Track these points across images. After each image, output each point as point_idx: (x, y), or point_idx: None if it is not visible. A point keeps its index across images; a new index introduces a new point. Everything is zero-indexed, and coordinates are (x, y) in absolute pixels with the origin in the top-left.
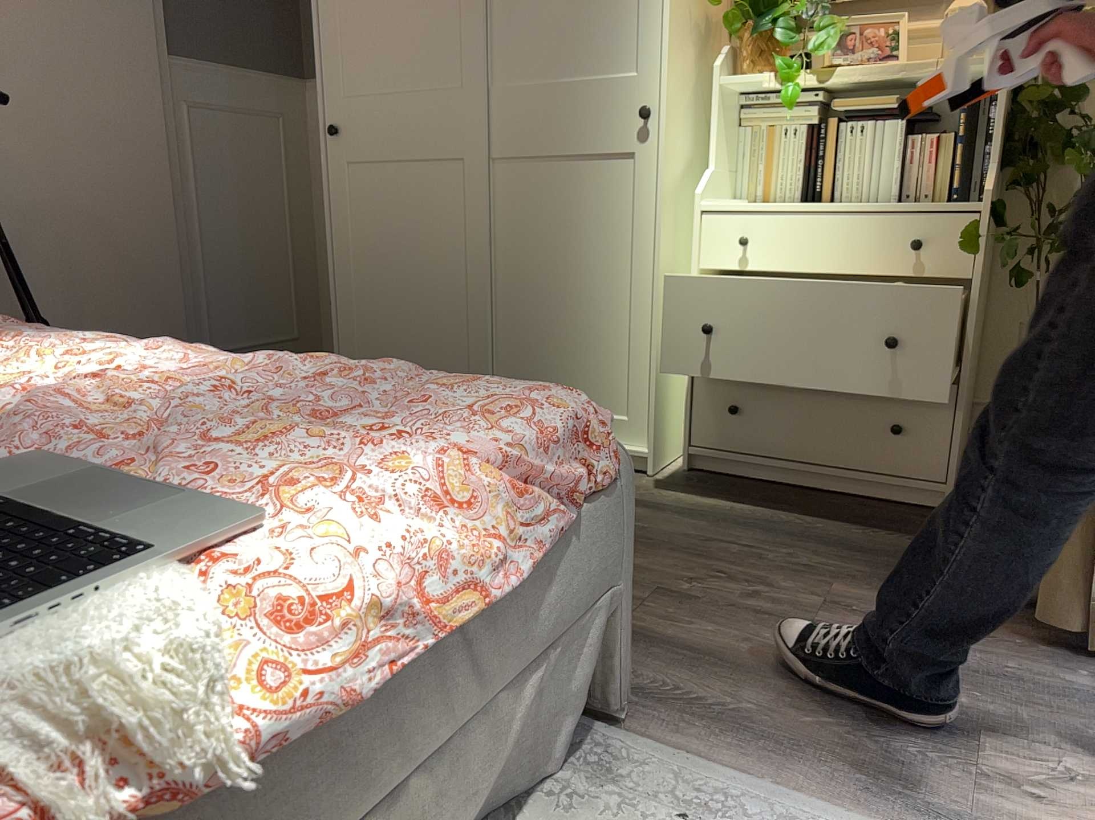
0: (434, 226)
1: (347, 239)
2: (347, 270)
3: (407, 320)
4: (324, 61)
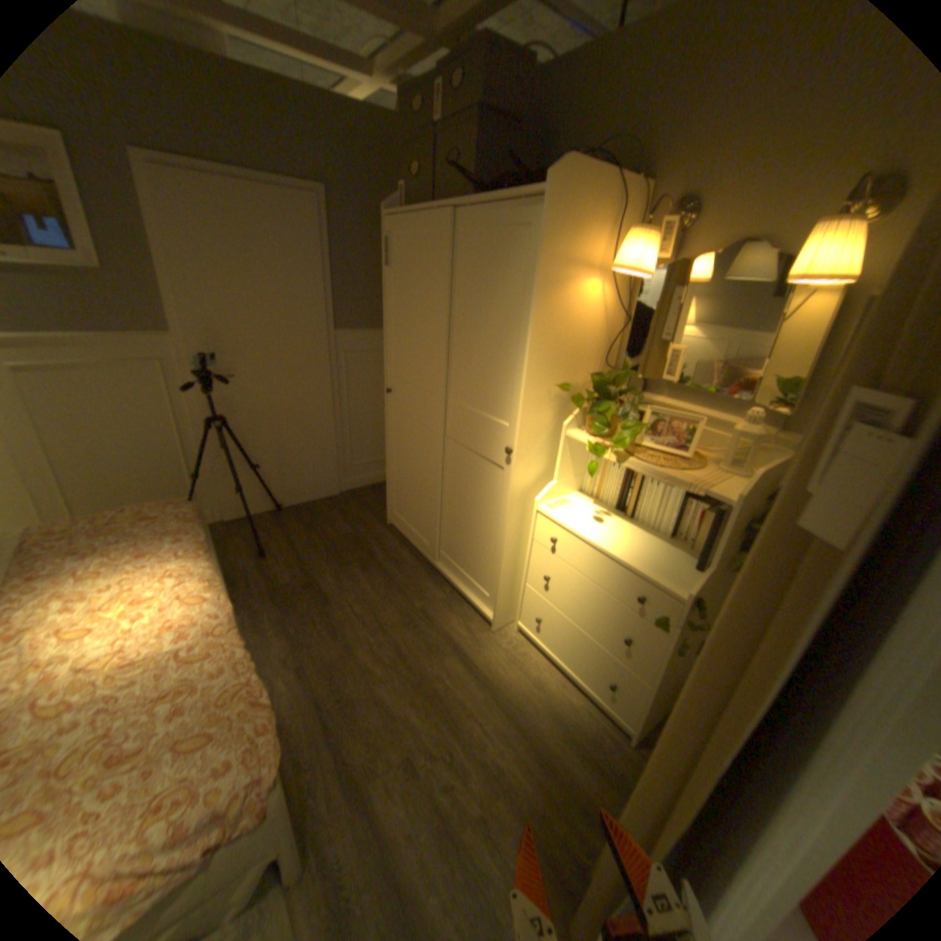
0: (422, 457)
1: (392, 444)
2: (392, 458)
3: (411, 494)
4: (387, 353)
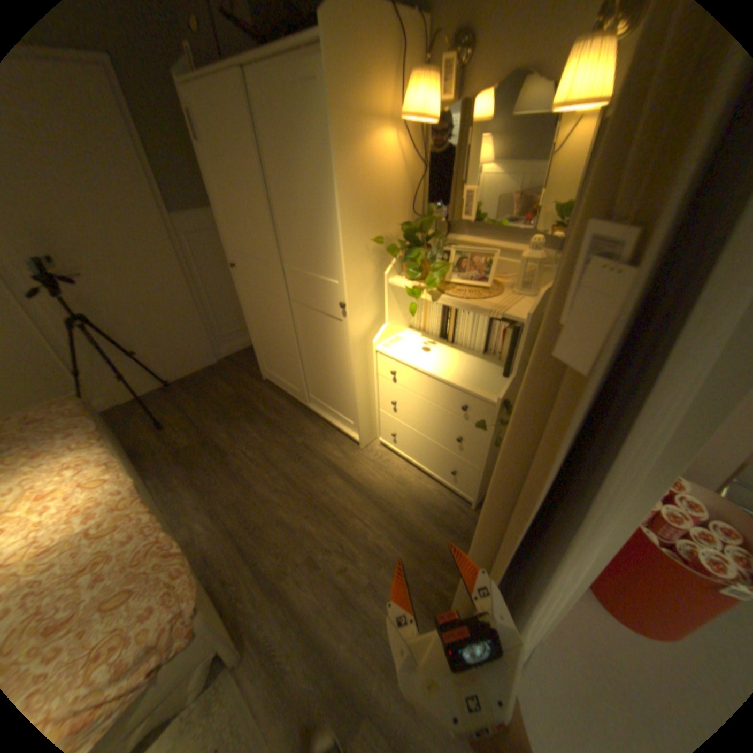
0: (277, 321)
1: (250, 313)
2: (253, 326)
3: (276, 353)
4: (223, 231)
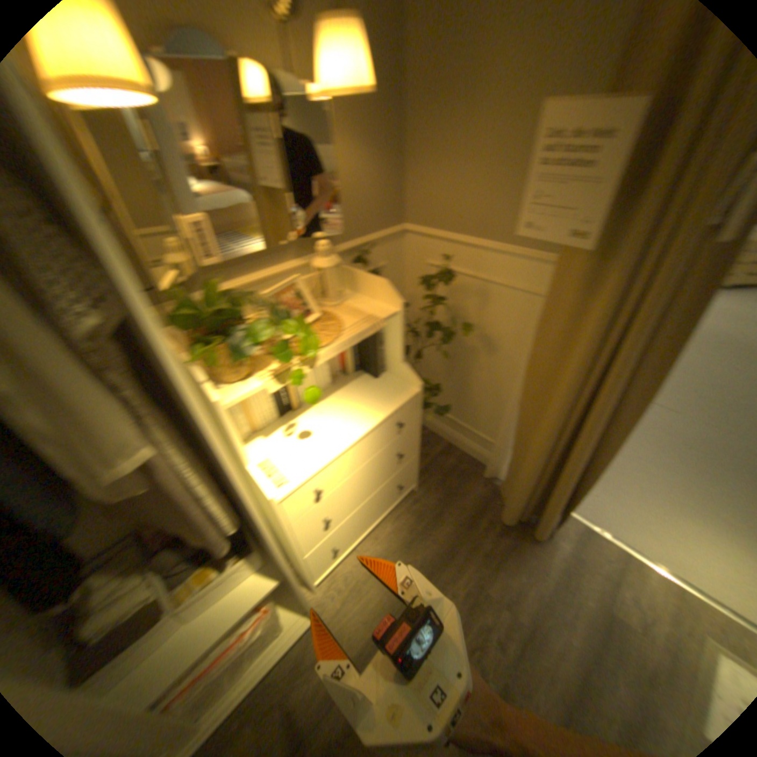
0: None
1: None
2: None
3: None
4: None
